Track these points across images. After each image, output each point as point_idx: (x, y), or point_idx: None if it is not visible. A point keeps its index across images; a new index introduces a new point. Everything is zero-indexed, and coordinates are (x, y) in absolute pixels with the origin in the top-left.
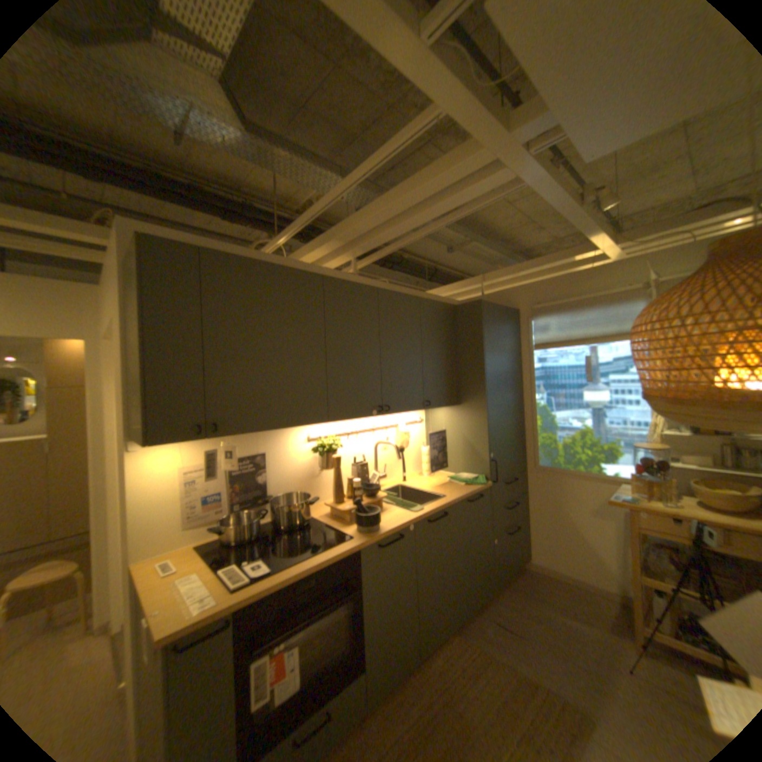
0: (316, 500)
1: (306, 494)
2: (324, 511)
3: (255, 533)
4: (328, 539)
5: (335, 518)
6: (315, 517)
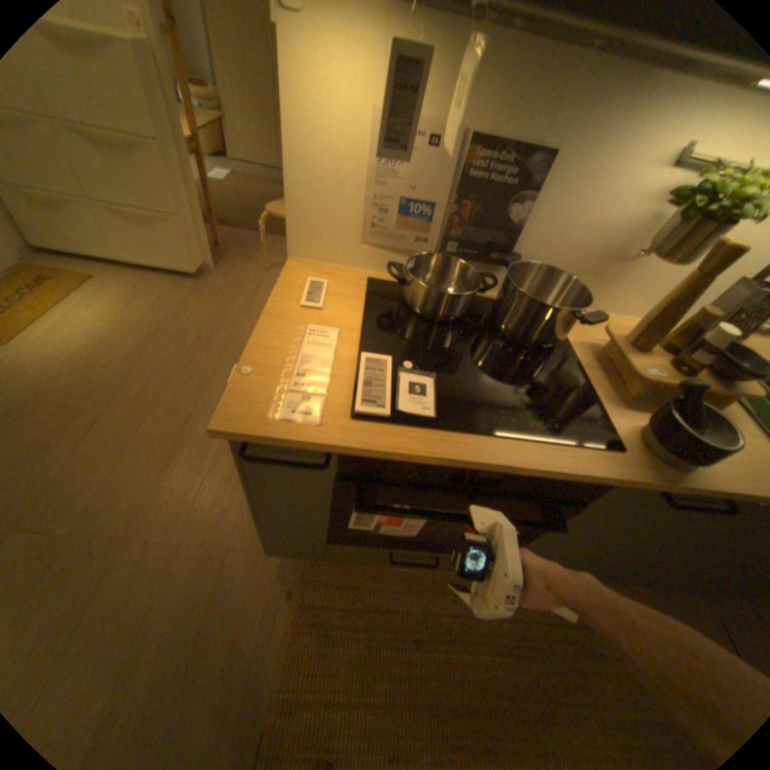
0: (600, 318)
1: (584, 289)
2: (594, 333)
3: (458, 309)
4: (573, 410)
5: (607, 366)
6: (571, 336)
